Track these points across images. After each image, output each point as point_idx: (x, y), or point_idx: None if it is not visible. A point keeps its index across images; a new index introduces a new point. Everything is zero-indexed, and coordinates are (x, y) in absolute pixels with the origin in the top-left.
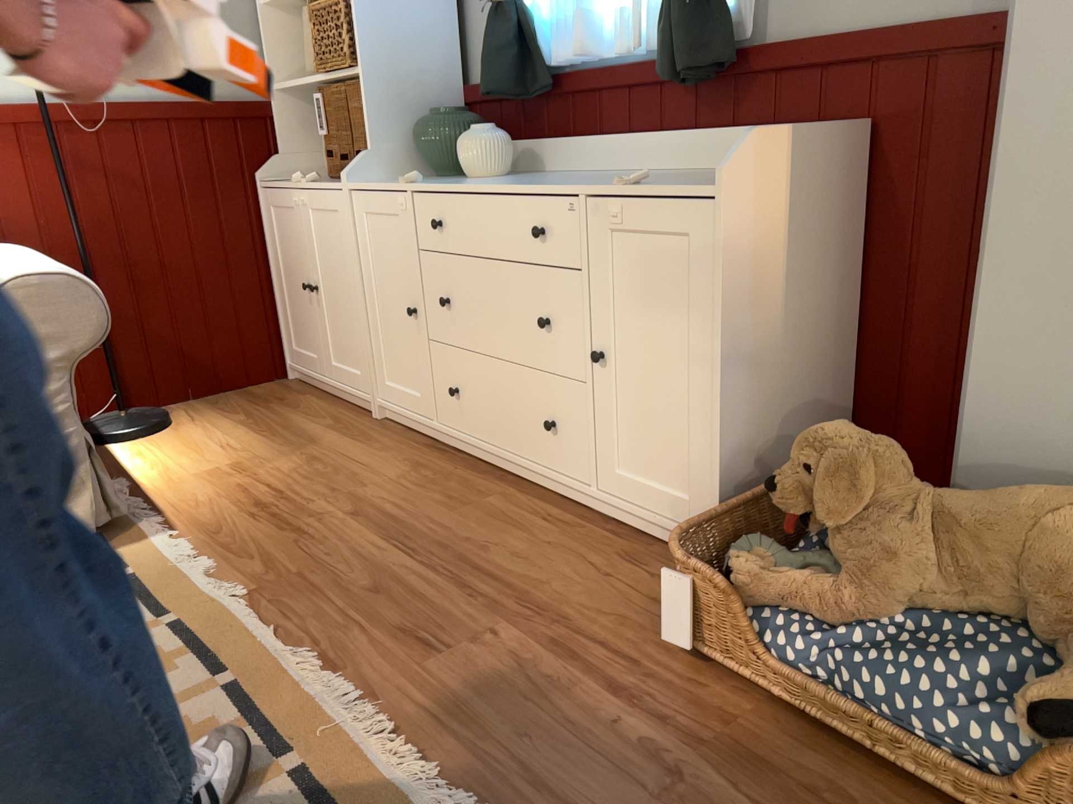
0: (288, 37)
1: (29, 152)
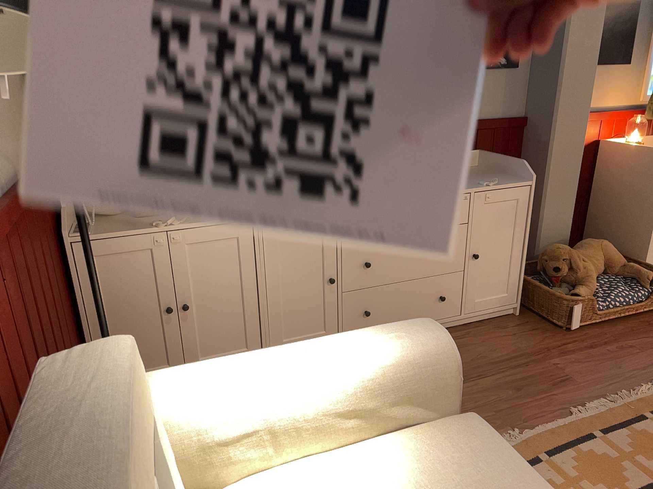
0: None
1: None
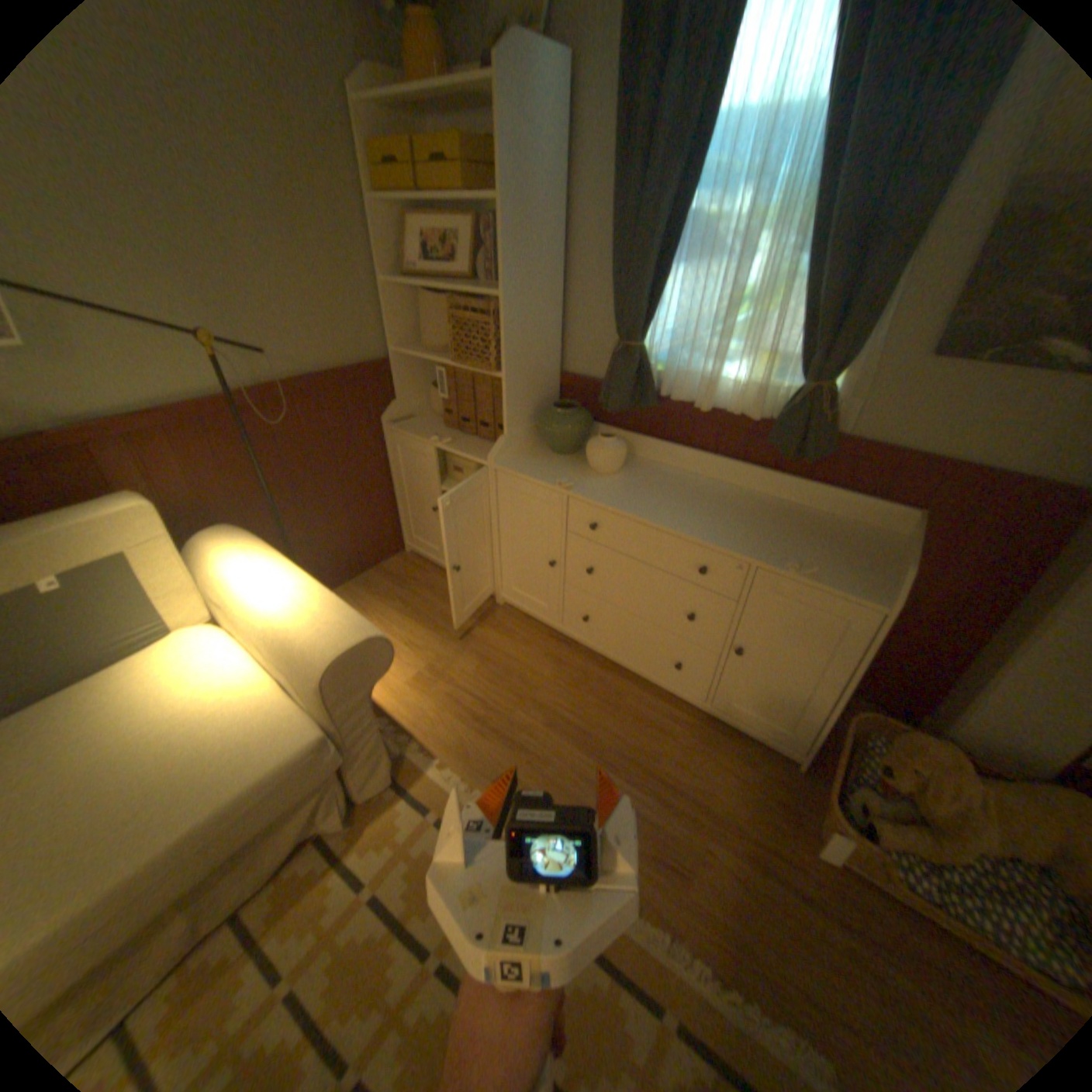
0: (402, 301)
1: (210, 433)
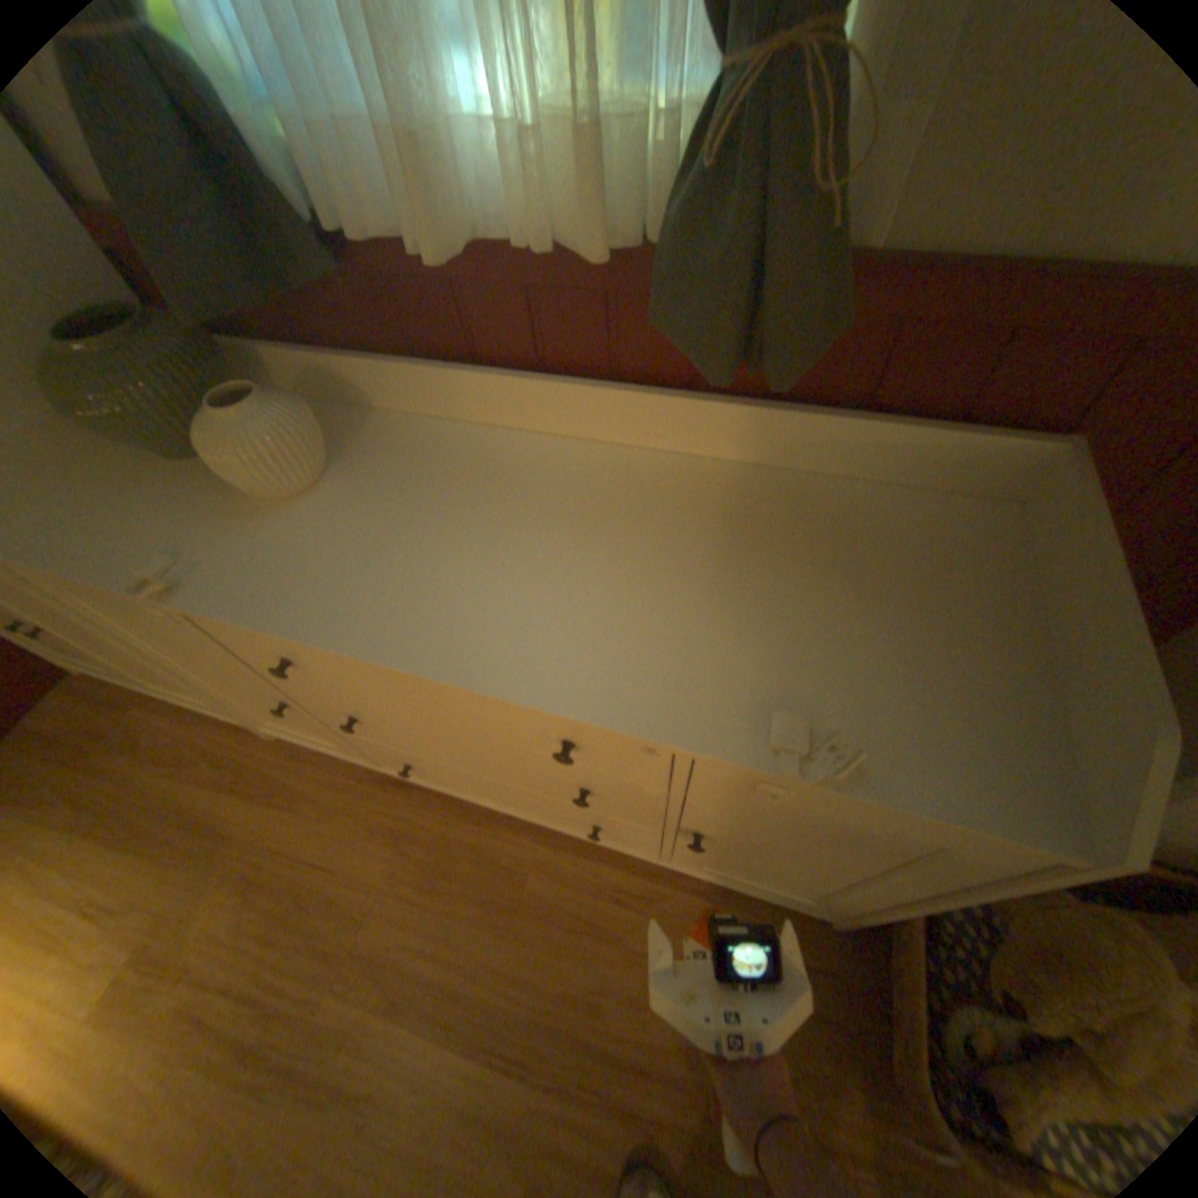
0: None
1: None
